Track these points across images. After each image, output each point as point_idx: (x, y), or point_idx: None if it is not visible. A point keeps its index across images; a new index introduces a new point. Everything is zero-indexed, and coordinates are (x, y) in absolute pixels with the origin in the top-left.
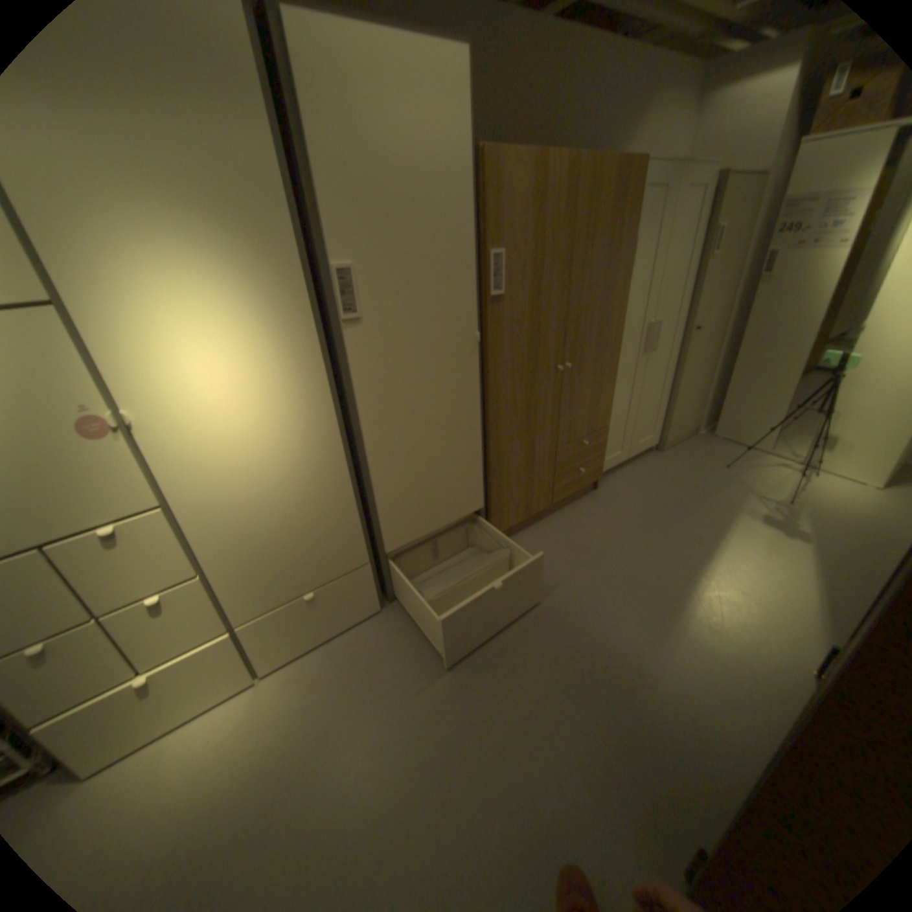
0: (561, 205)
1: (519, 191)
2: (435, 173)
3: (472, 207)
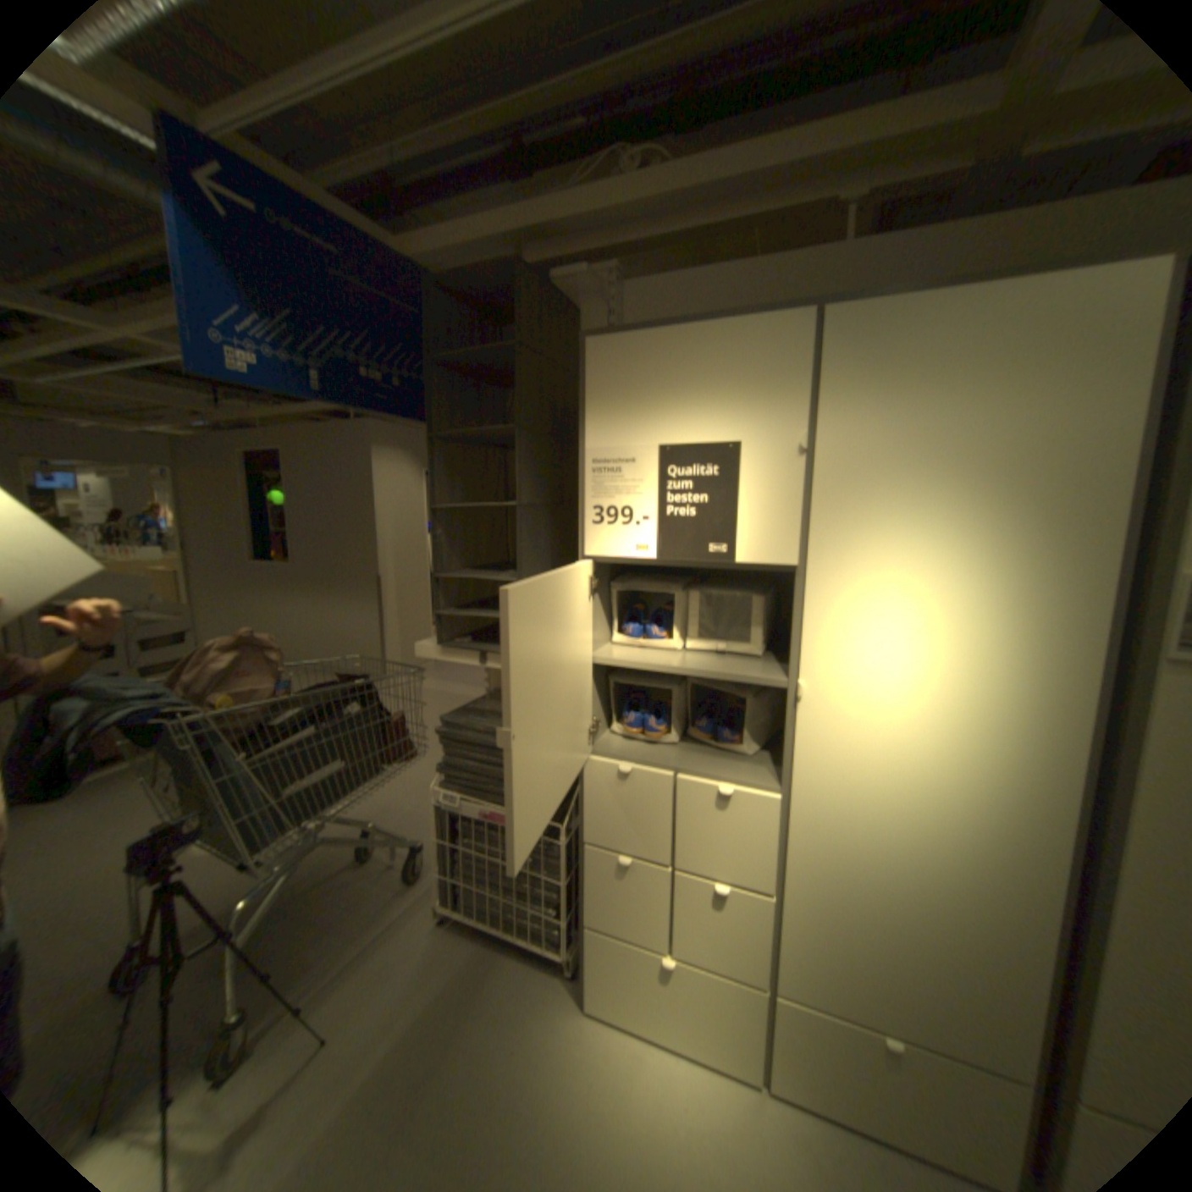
0: None
1: None
2: None
3: None
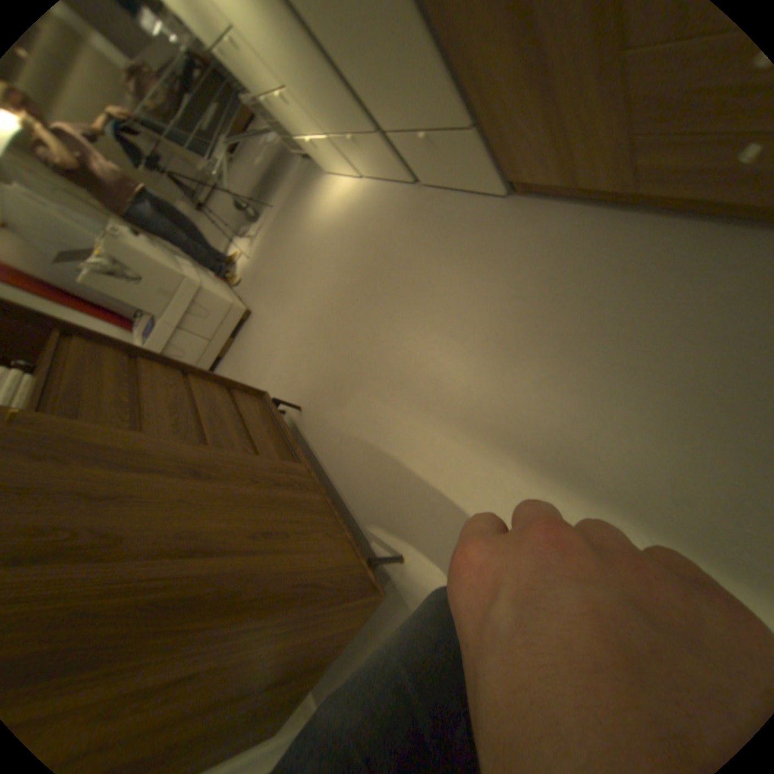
0: None
1: None
2: None
3: None
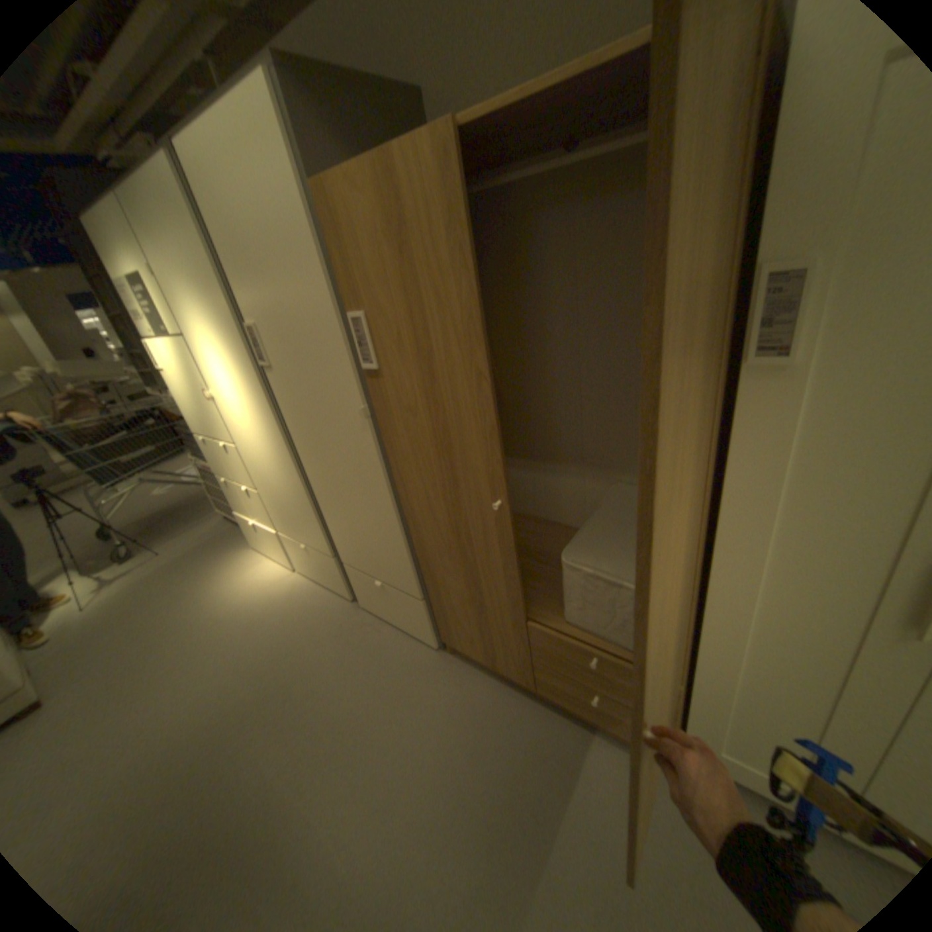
0: (437, 232)
1: (363, 227)
2: (278, 233)
3: (319, 262)
